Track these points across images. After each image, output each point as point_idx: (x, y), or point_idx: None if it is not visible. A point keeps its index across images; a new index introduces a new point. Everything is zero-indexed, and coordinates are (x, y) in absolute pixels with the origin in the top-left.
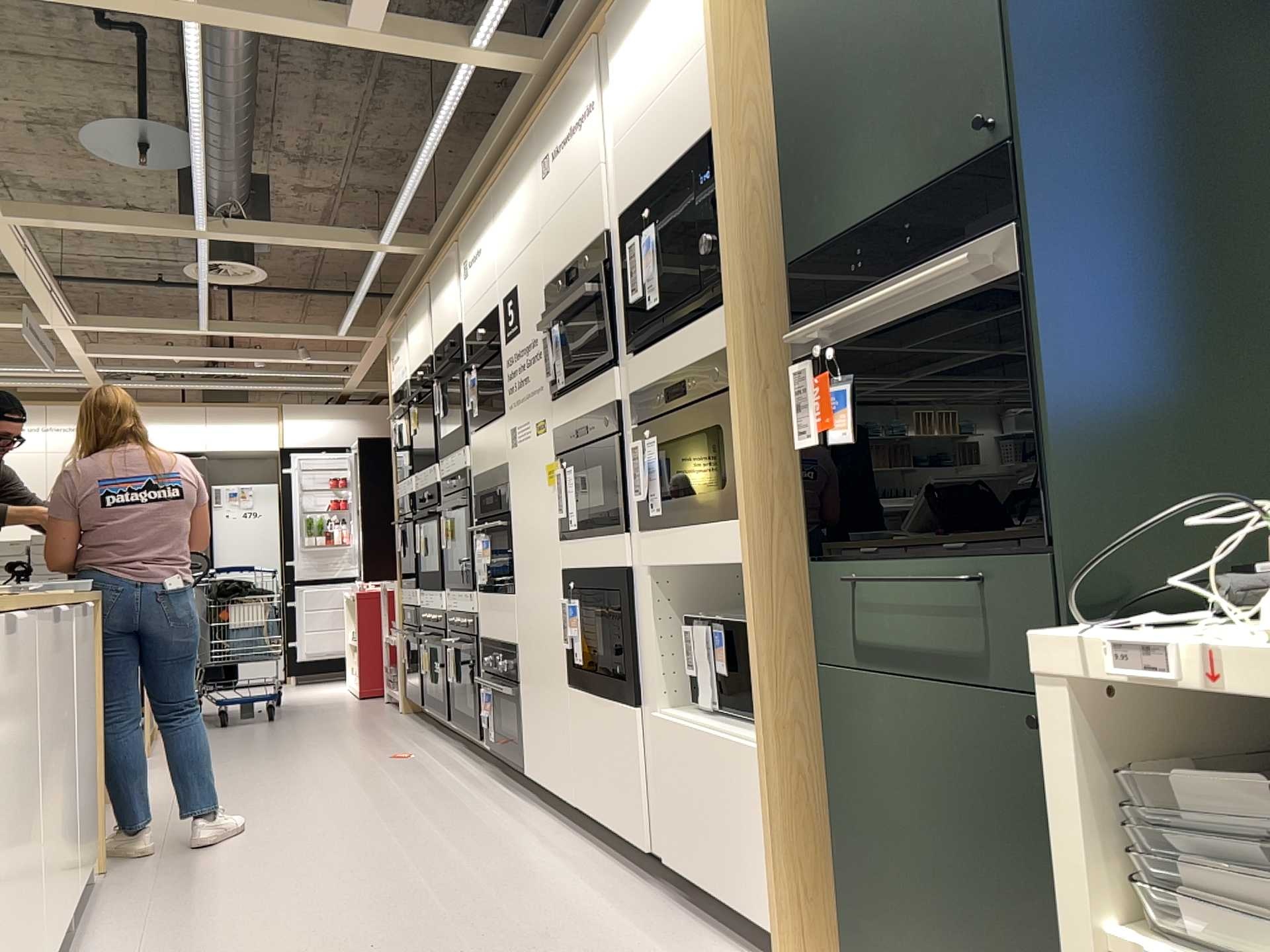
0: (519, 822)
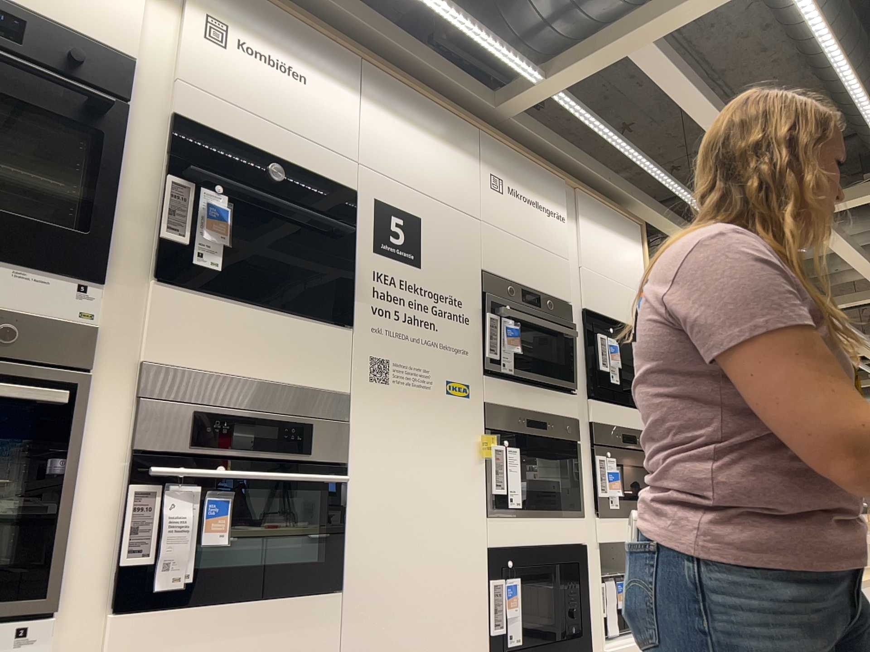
0: None
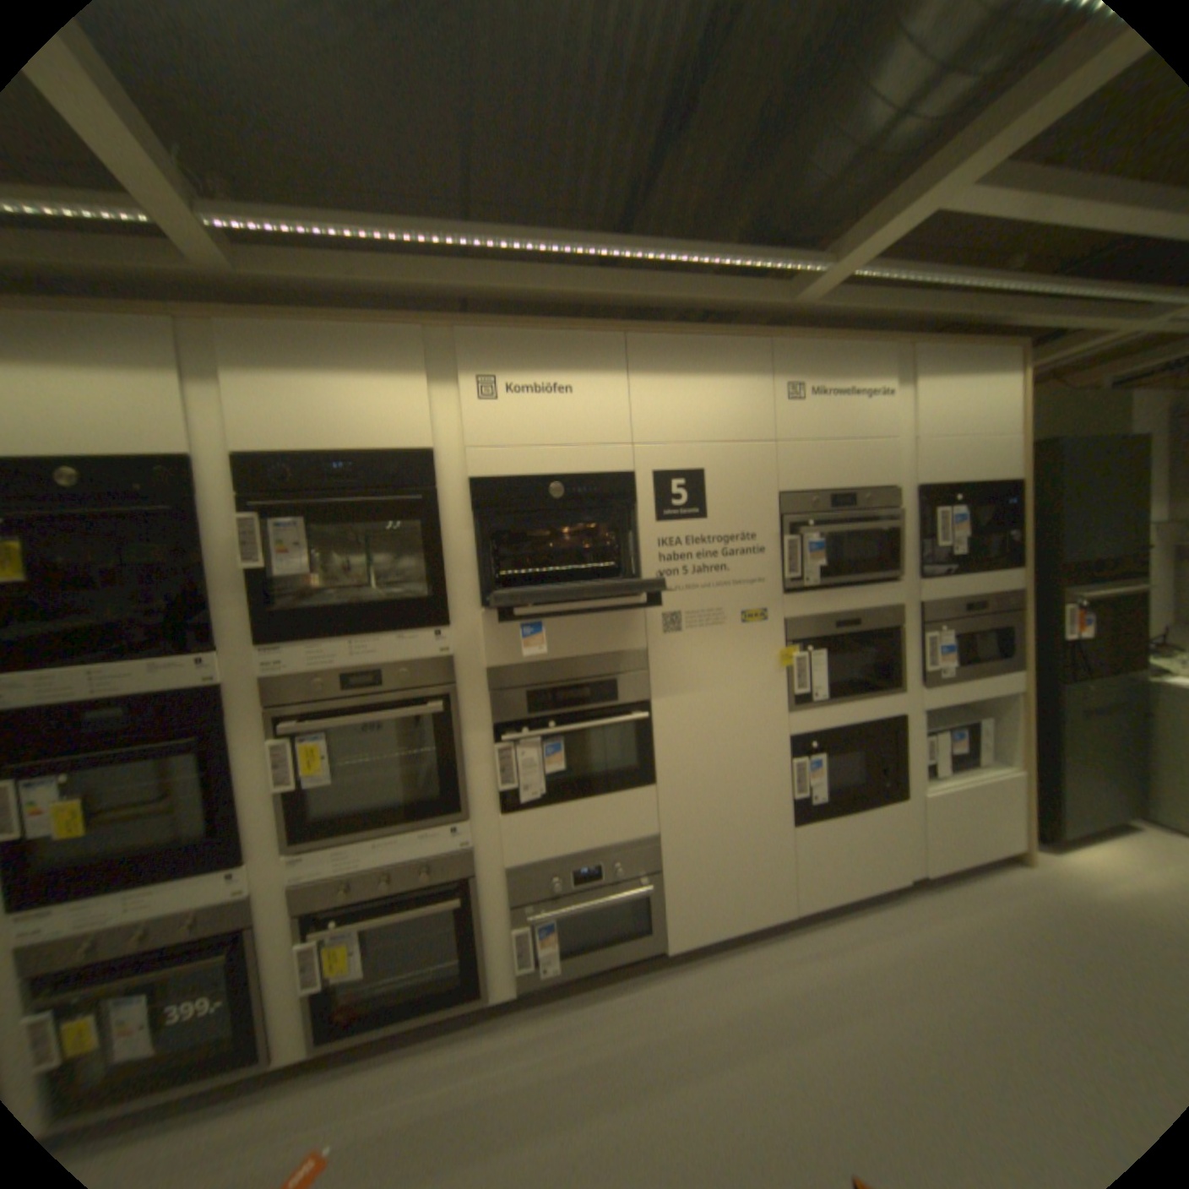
0: (751, 982)
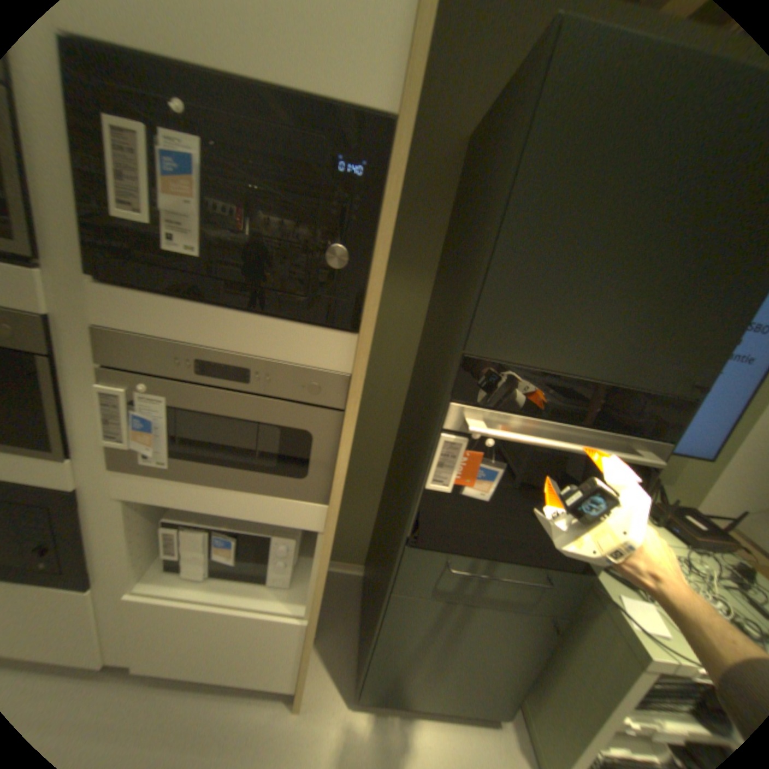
0: None
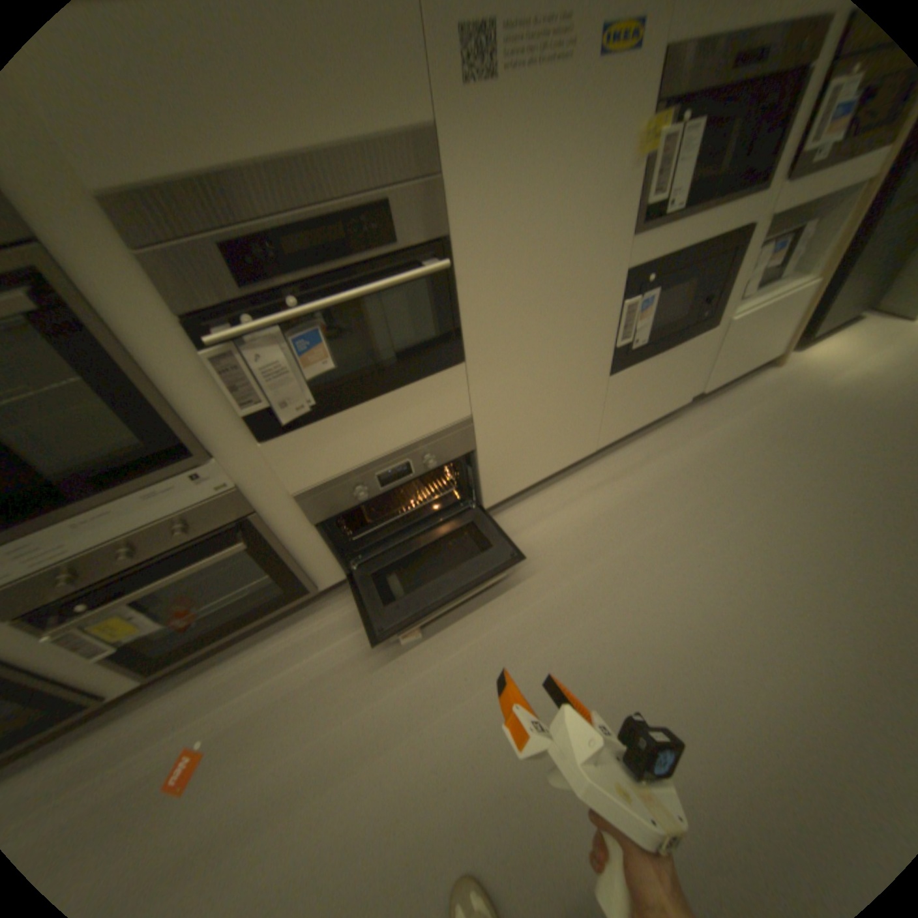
0: (557, 511)
